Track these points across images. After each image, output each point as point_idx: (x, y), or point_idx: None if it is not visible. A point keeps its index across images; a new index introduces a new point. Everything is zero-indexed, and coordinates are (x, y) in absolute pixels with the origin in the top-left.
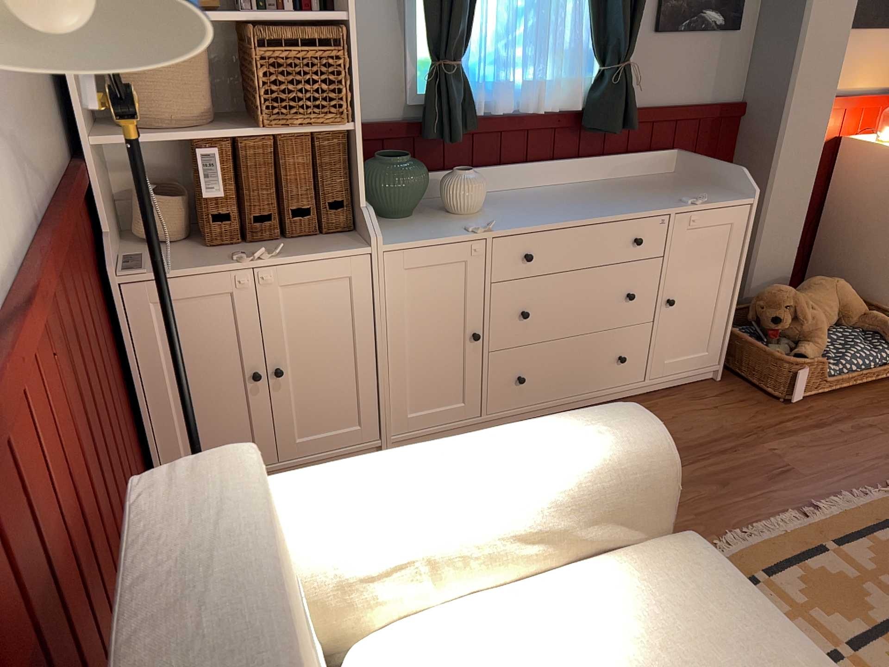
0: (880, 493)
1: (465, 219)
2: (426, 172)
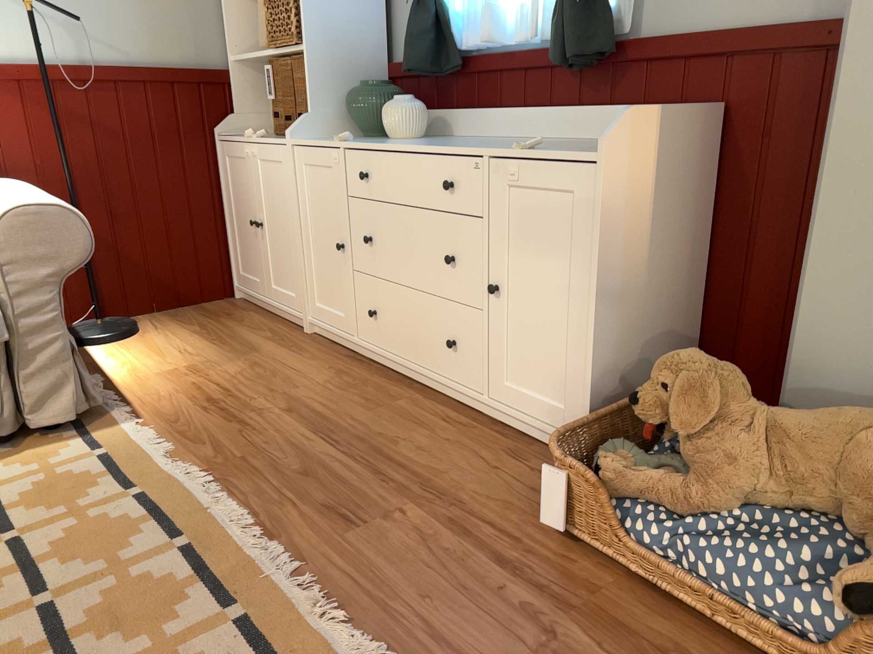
0: (308, 601)
1: (376, 141)
2: (381, 98)
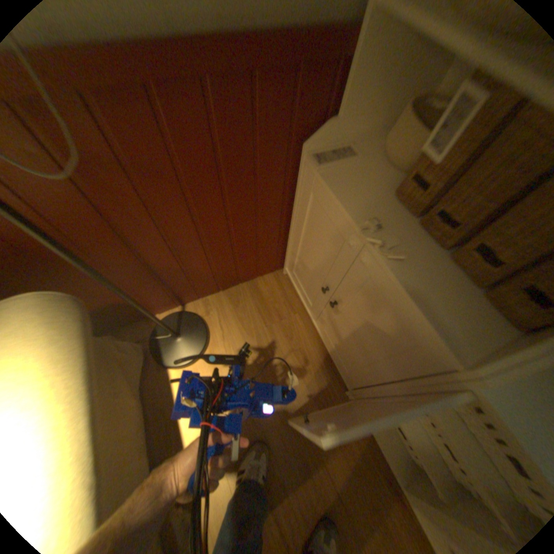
0: None
1: None
2: None
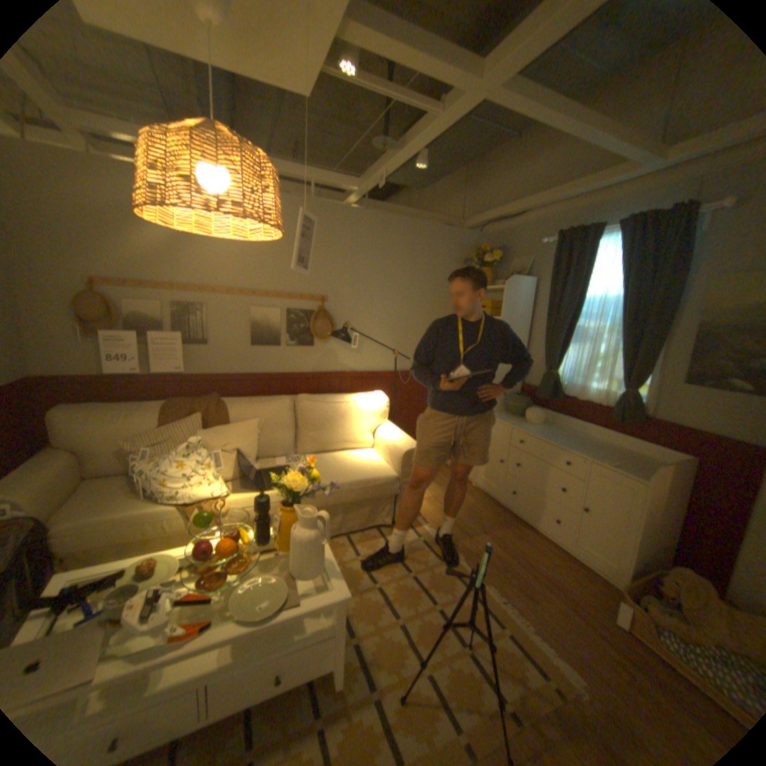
0: (533, 636)
1: (523, 423)
2: (524, 403)
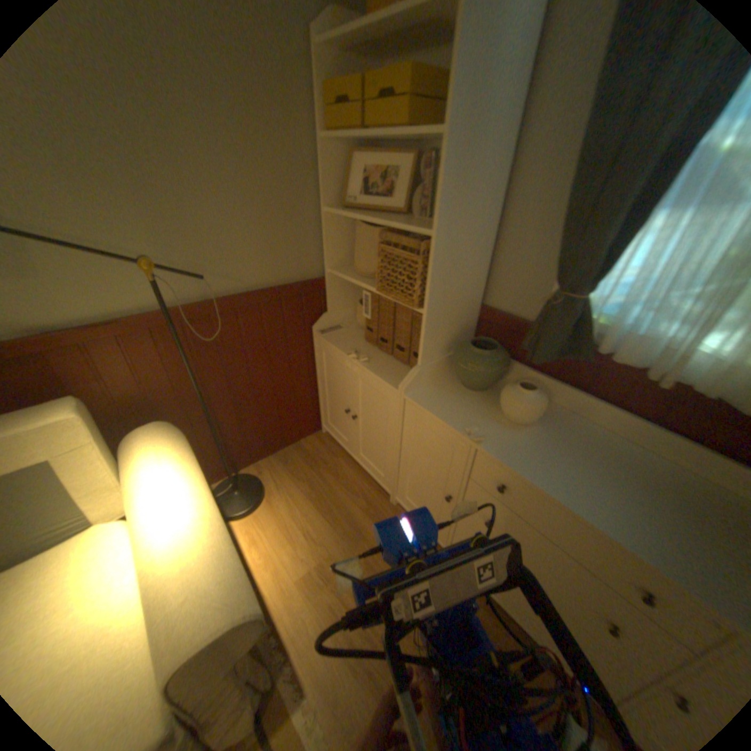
0: None
1: (498, 421)
2: (498, 369)
